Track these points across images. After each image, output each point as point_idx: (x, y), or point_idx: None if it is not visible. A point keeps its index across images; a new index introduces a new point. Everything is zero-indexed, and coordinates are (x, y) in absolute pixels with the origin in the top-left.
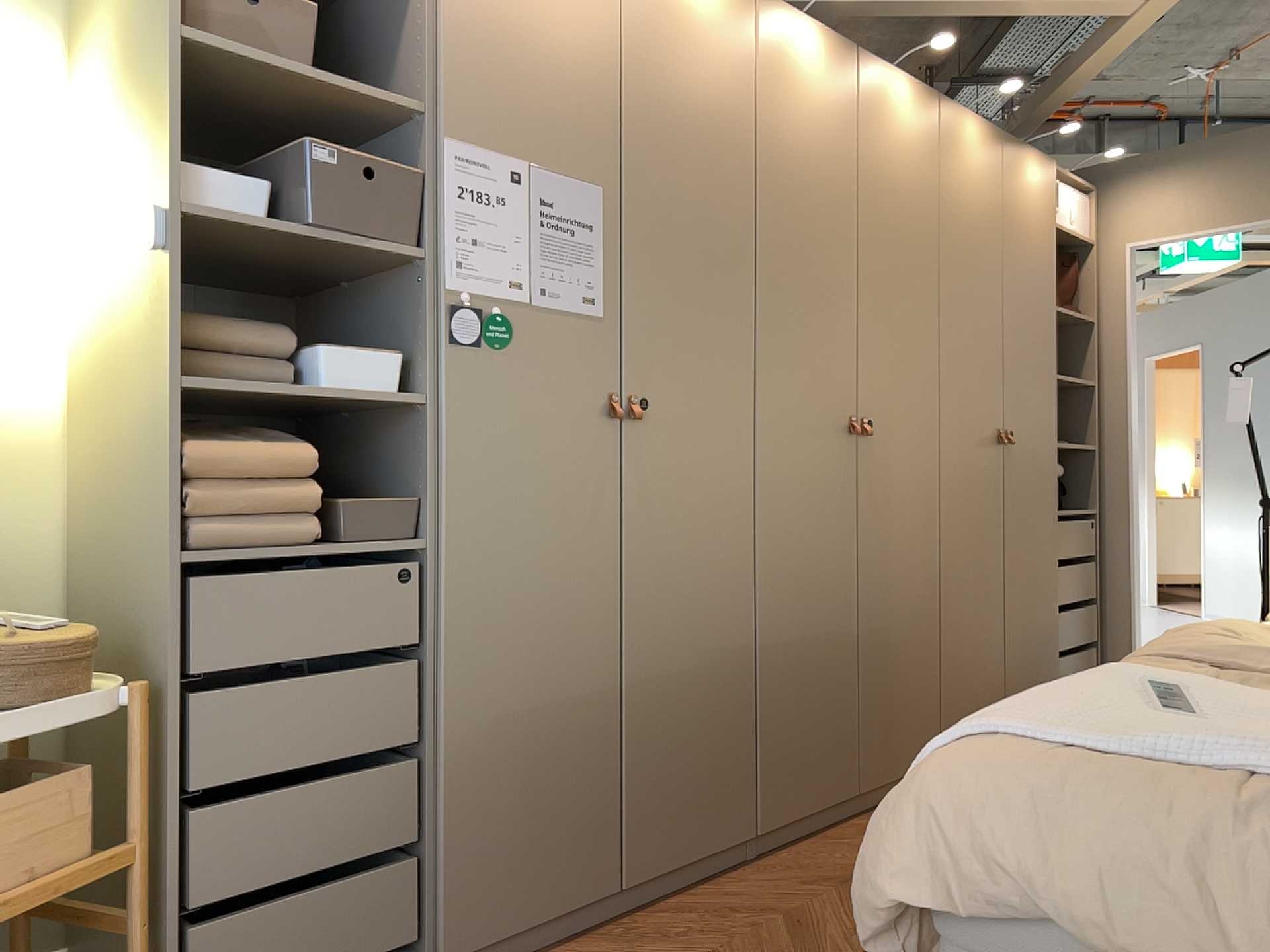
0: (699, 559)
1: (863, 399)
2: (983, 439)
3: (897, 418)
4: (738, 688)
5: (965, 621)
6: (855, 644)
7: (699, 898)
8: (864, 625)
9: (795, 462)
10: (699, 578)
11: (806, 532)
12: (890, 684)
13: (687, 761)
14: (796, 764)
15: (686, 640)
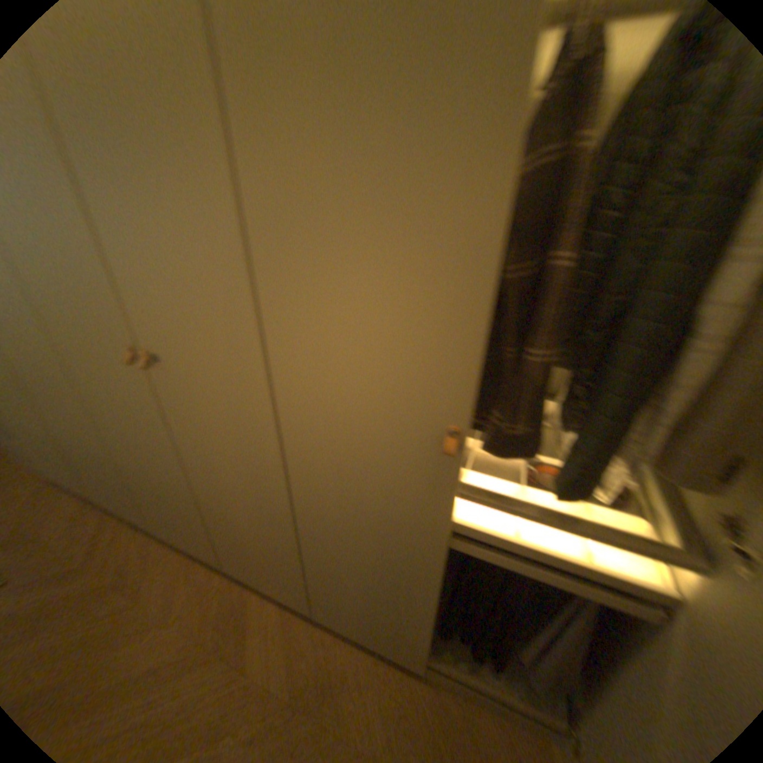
0: (53, 405)
1: (132, 335)
2: (385, 432)
3: (185, 363)
4: (107, 475)
5: (340, 574)
6: (189, 506)
7: (110, 532)
8: (196, 501)
9: (85, 373)
10: (58, 415)
11: (116, 422)
12: (235, 547)
13: (94, 484)
14: (161, 528)
15: (67, 438)
